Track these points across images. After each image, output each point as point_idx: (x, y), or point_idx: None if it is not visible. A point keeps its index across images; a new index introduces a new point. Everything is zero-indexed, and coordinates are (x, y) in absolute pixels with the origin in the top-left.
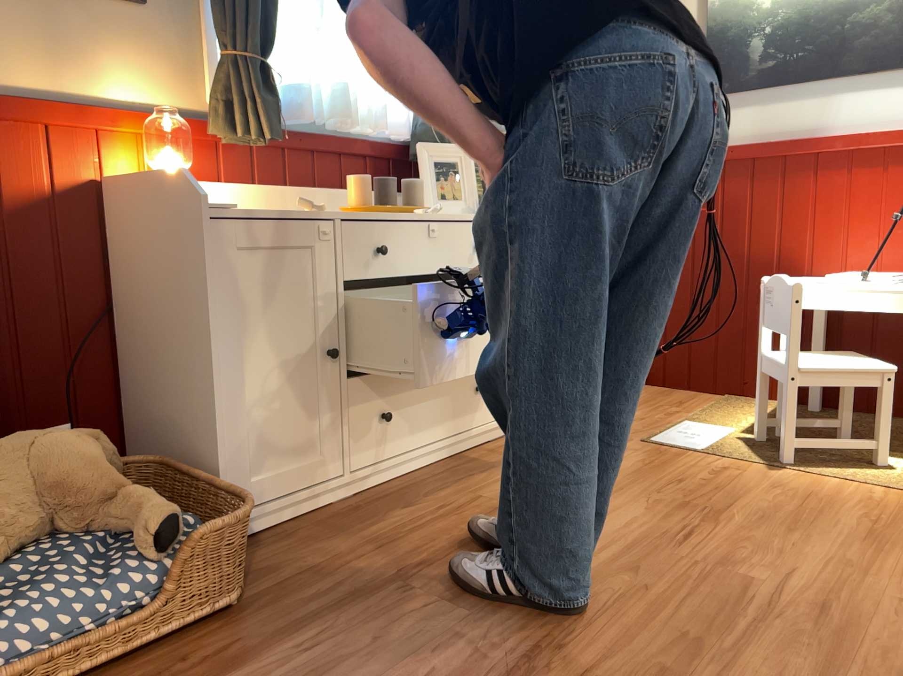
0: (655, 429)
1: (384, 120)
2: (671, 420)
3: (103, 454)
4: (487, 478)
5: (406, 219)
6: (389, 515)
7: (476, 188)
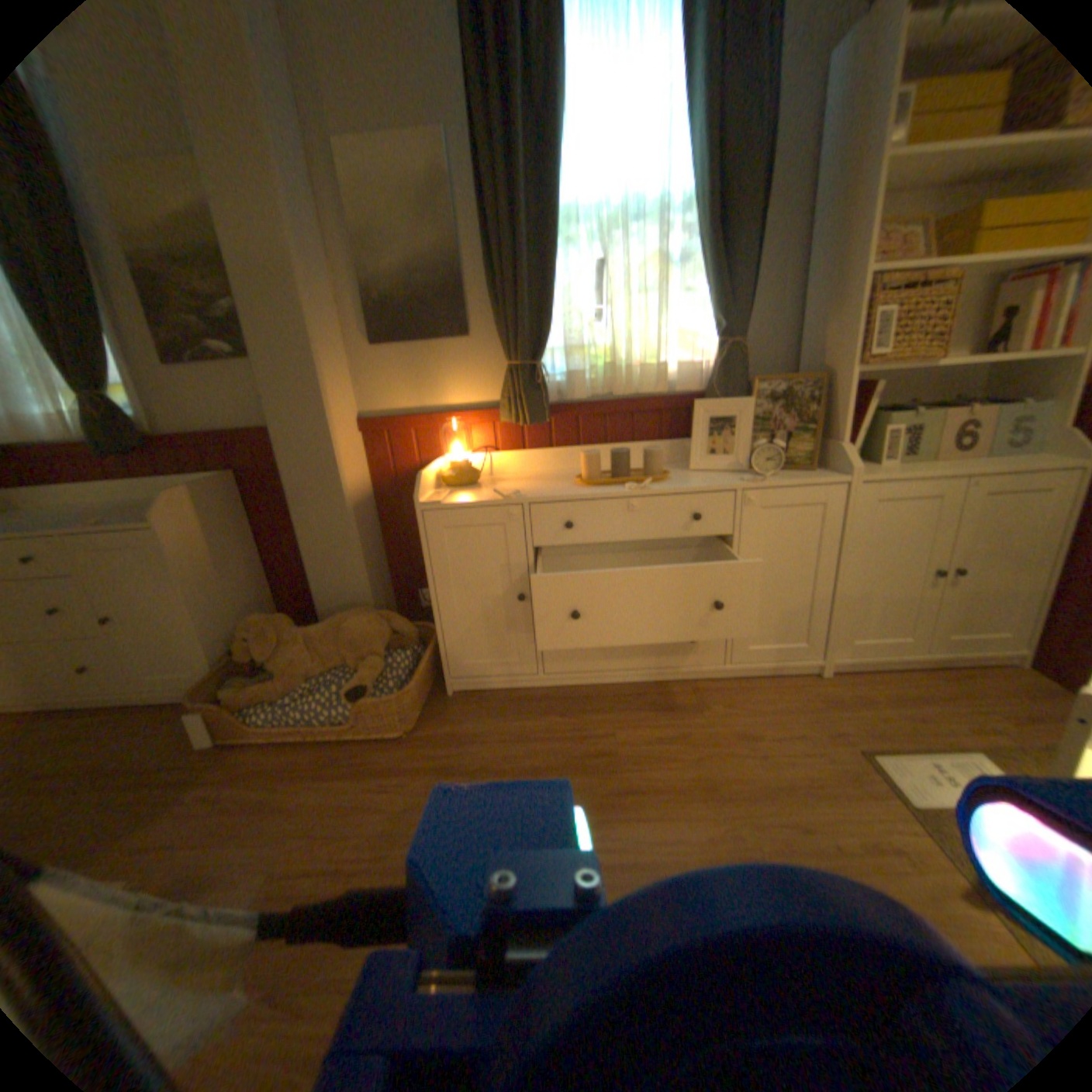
0: (913, 746)
1: (680, 375)
2: (963, 742)
3: (384, 630)
4: (647, 719)
5: (602, 499)
6: (544, 717)
7: (749, 445)
